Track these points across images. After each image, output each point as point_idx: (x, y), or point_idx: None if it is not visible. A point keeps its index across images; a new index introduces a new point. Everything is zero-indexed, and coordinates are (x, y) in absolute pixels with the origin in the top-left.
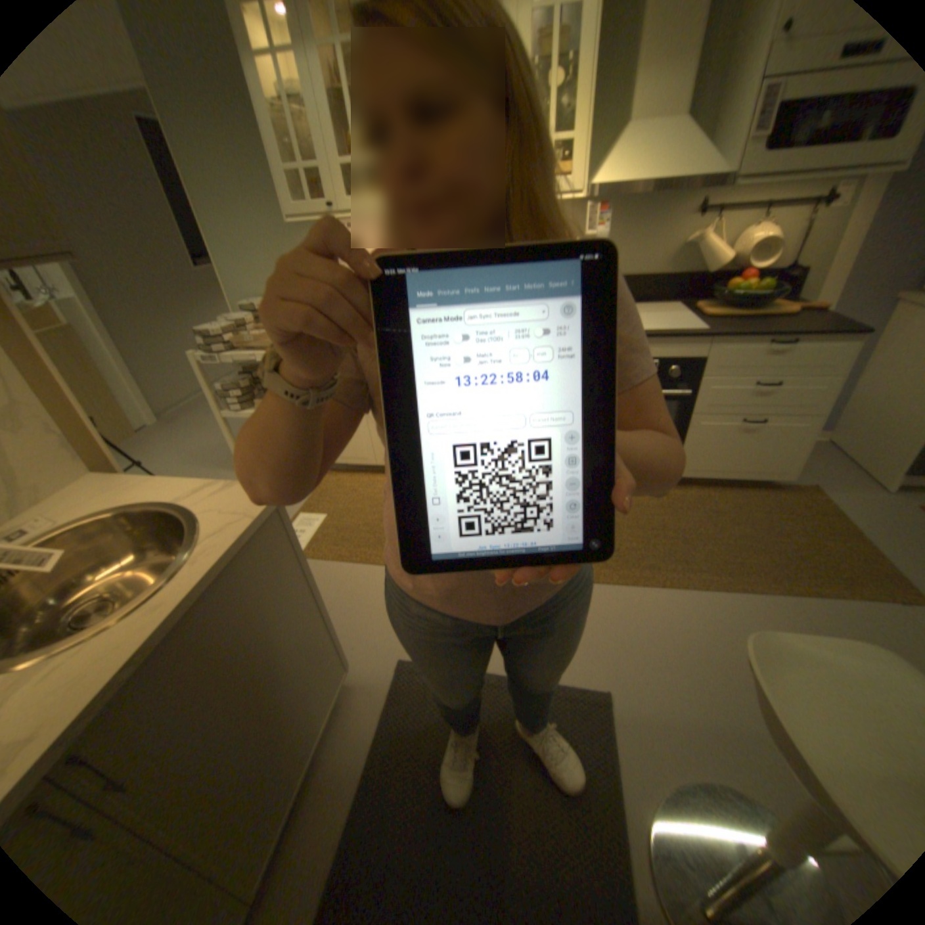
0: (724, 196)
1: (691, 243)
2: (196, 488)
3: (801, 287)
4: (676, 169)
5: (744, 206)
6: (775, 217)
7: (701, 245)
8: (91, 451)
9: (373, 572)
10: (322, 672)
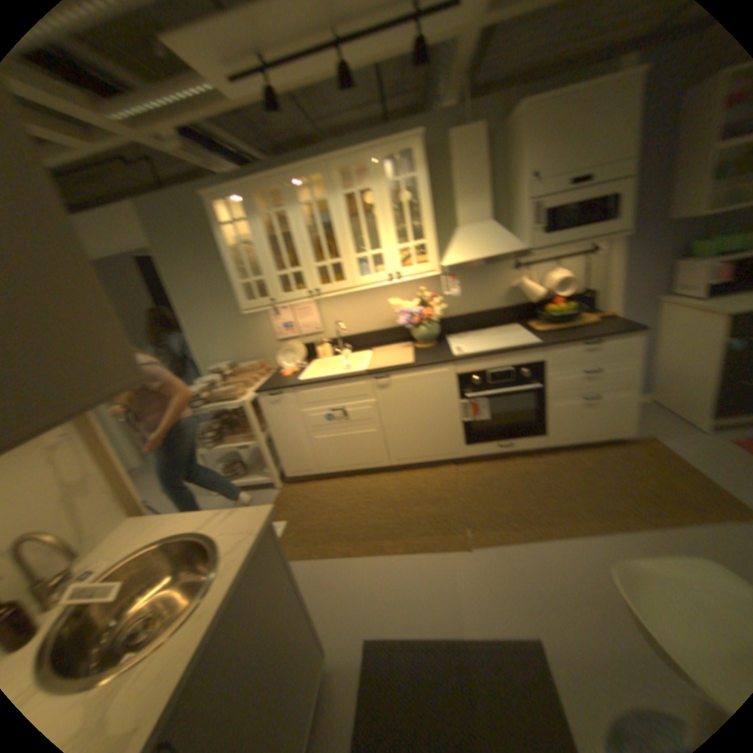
0: (526, 257)
1: (513, 286)
2: (204, 518)
3: (593, 302)
4: (490, 251)
5: (540, 261)
6: (562, 265)
7: (519, 286)
8: (123, 502)
9: (328, 565)
10: (304, 659)
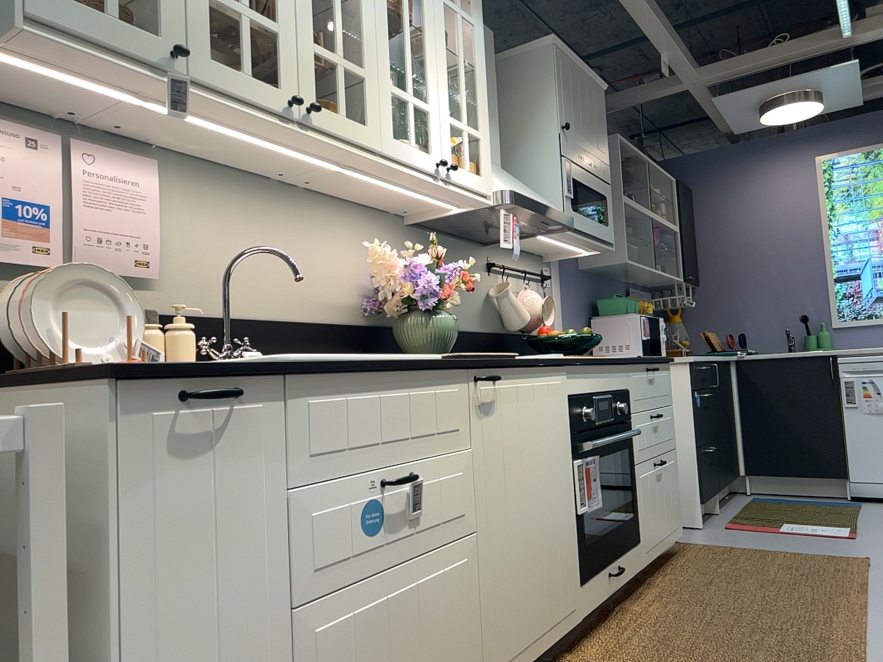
0: (499, 259)
1: (490, 300)
2: None
3: None
4: (543, 201)
5: (510, 272)
6: (532, 285)
7: (495, 304)
8: None
9: None
10: None
